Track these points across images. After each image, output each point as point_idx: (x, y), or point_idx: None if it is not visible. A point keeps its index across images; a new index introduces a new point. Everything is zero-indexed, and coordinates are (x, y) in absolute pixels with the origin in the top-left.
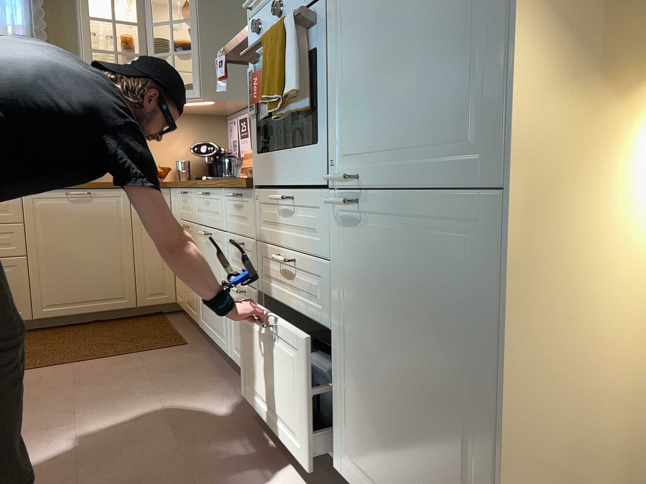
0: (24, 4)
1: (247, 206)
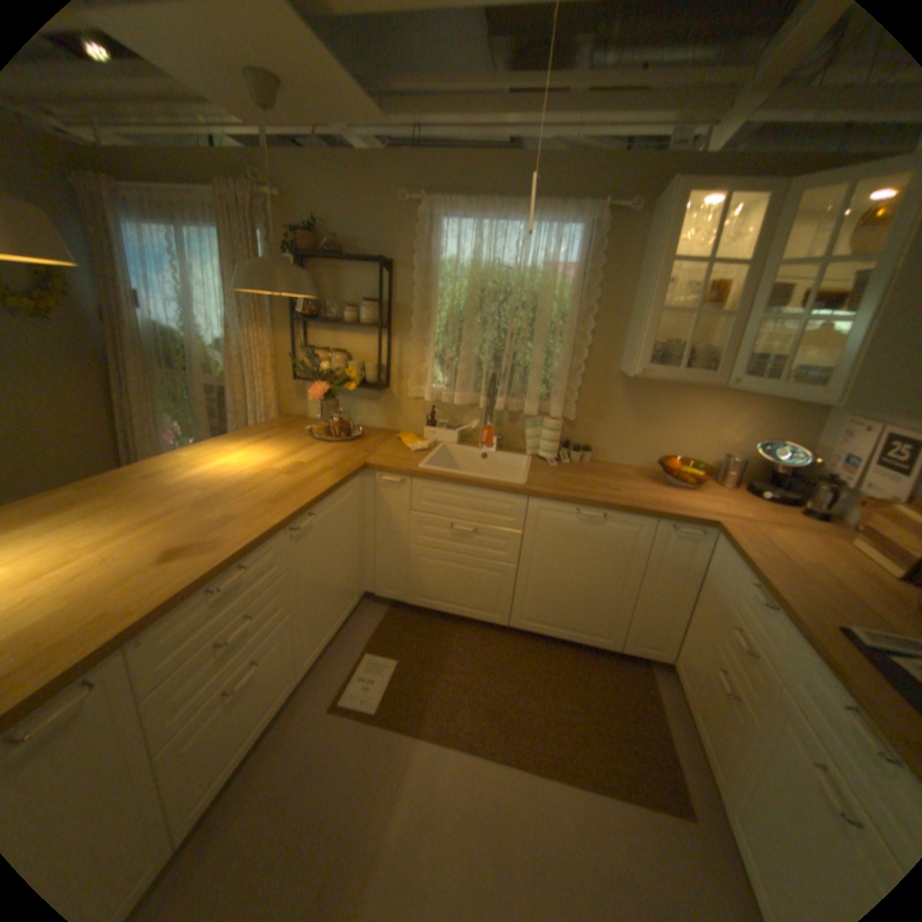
0: (585, 235)
1: None
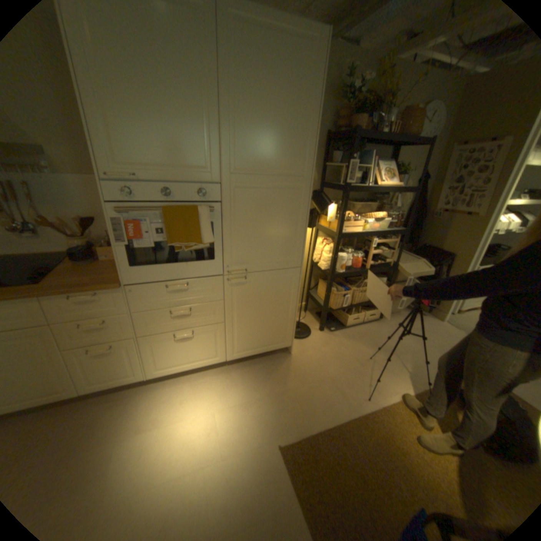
0: None
1: (106, 298)
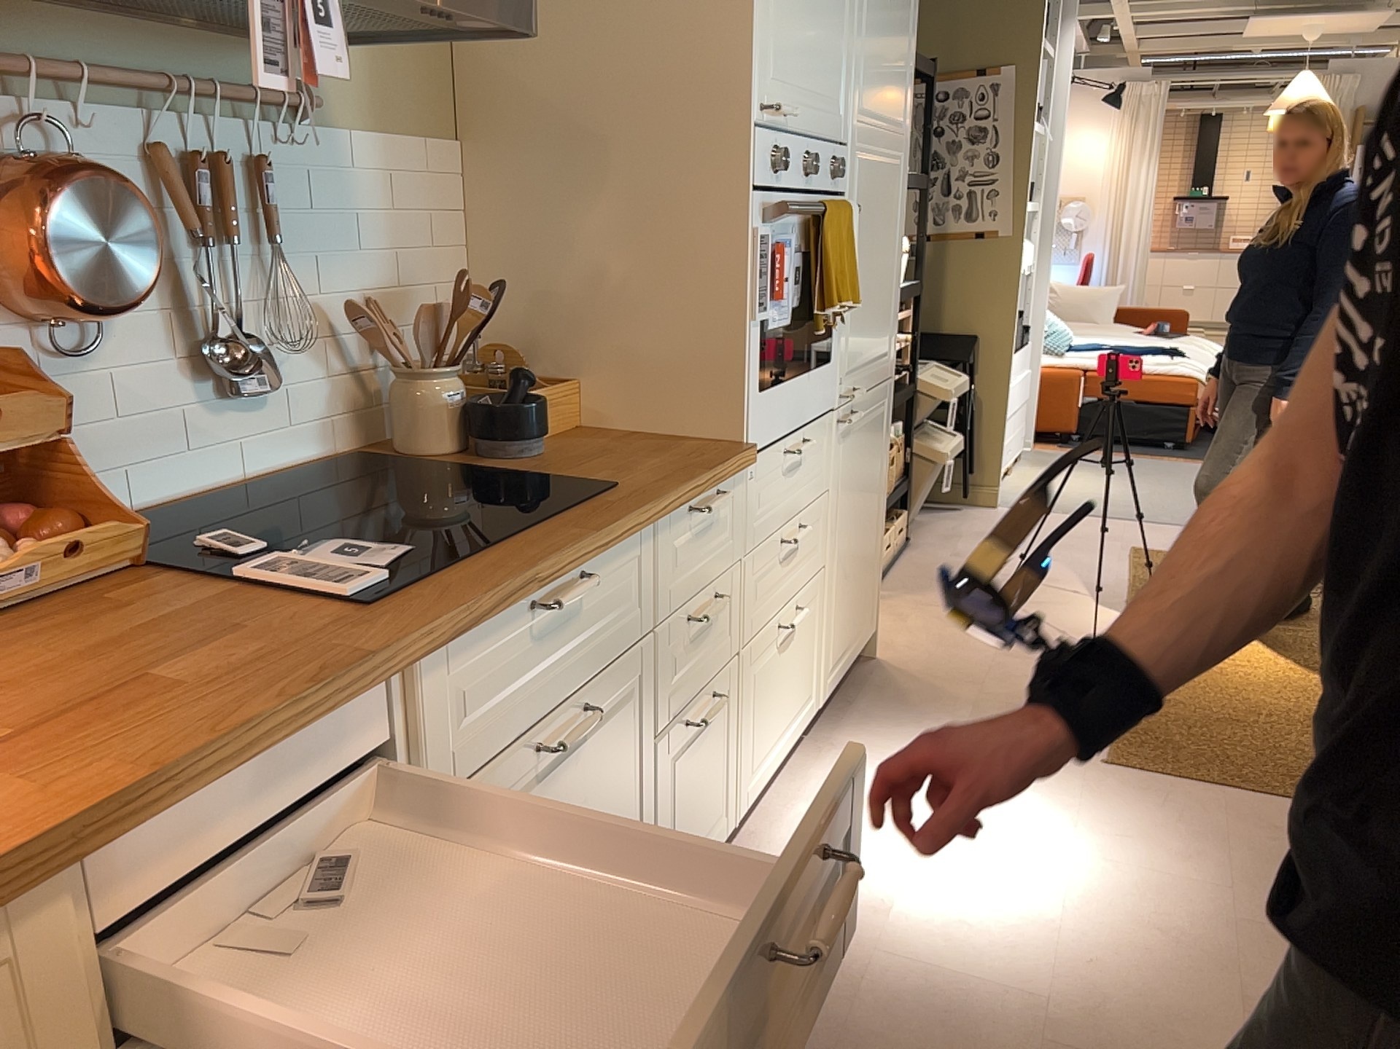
0: None
1: (725, 508)
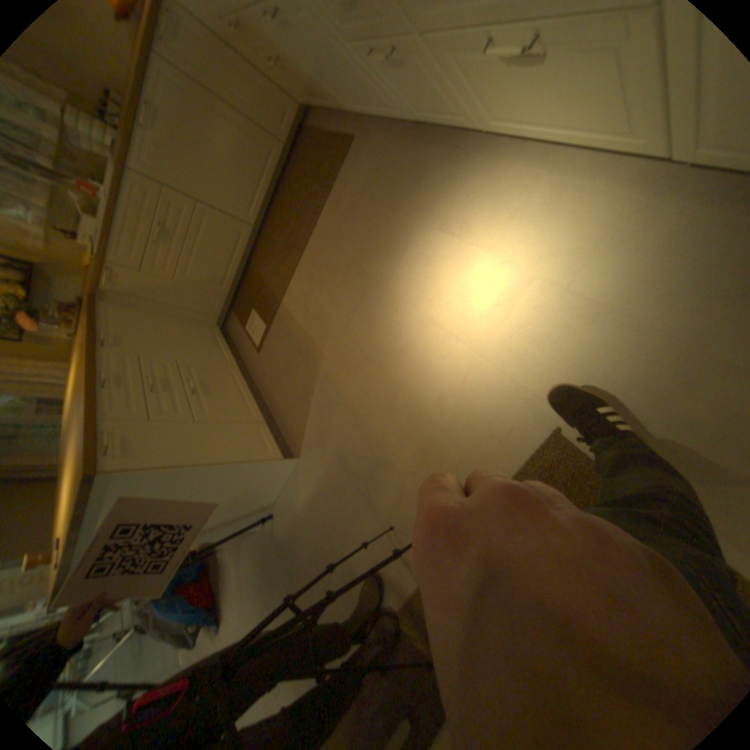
0: None
1: None
